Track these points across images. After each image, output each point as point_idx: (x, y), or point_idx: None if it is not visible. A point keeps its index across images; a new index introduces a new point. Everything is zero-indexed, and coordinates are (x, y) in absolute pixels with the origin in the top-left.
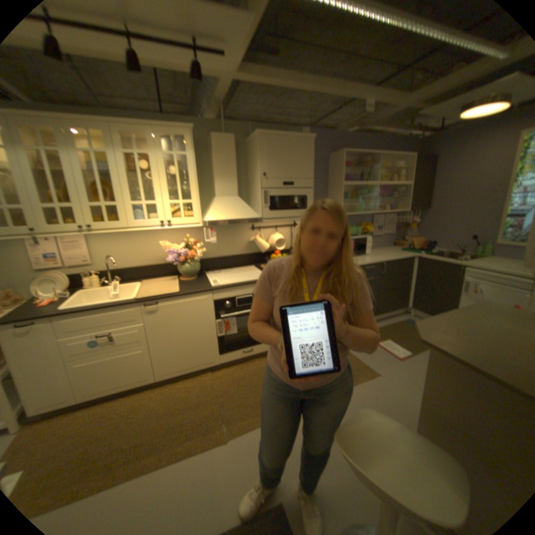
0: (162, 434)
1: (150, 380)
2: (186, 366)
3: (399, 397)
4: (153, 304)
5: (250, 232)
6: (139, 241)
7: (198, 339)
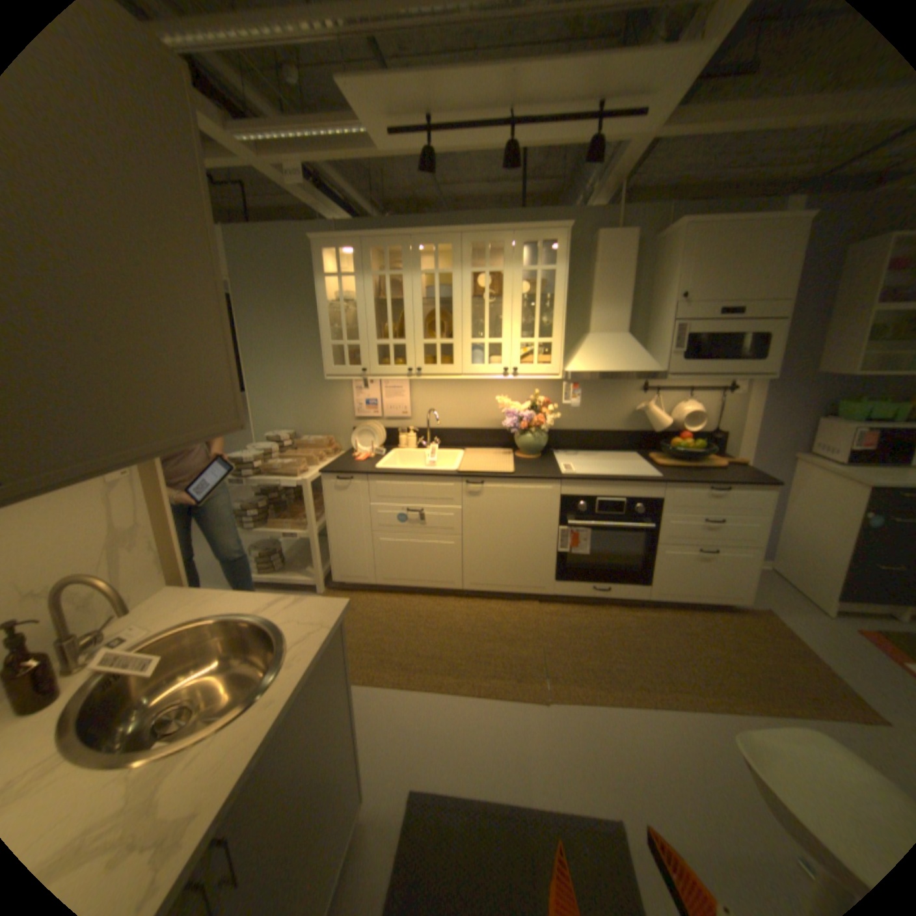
0: (466, 658)
1: (457, 586)
2: (505, 582)
3: None
4: (478, 484)
5: (641, 395)
6: (470, 395)
7: (528, 549)
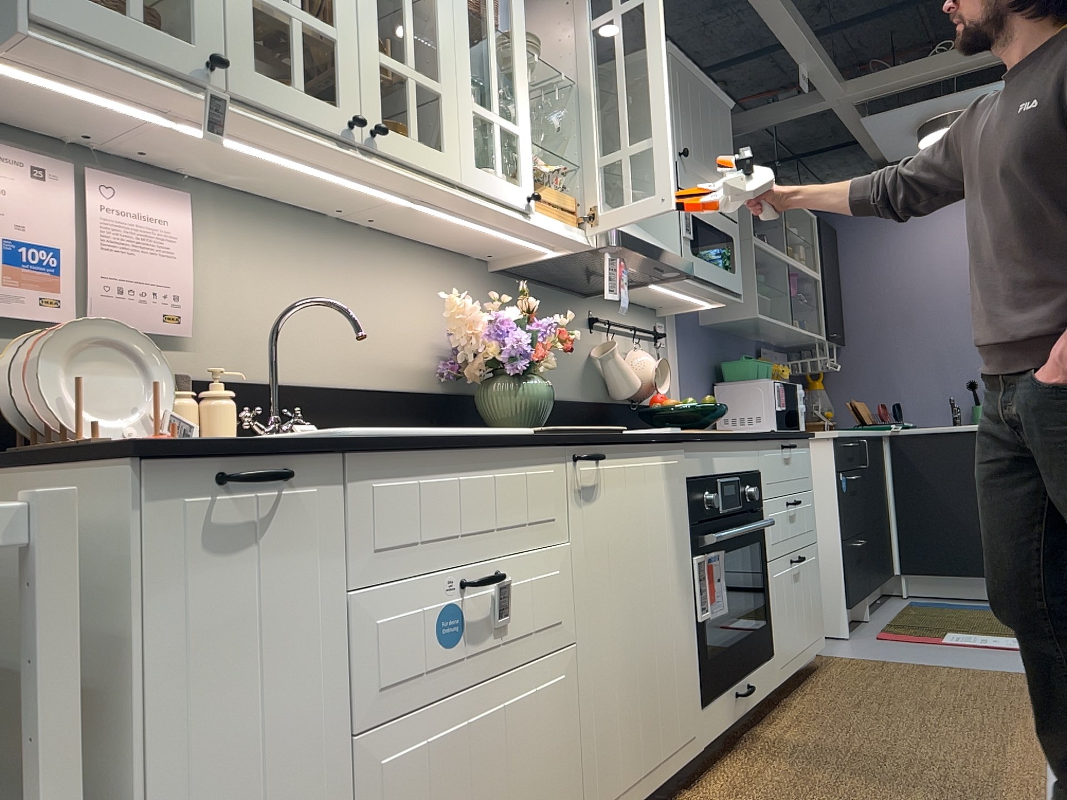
0: None
1: None
2: (649, 760)
3: None
4: (602, 457)
5: (590, 335)
6: (349, 289)
7: (669, 635)
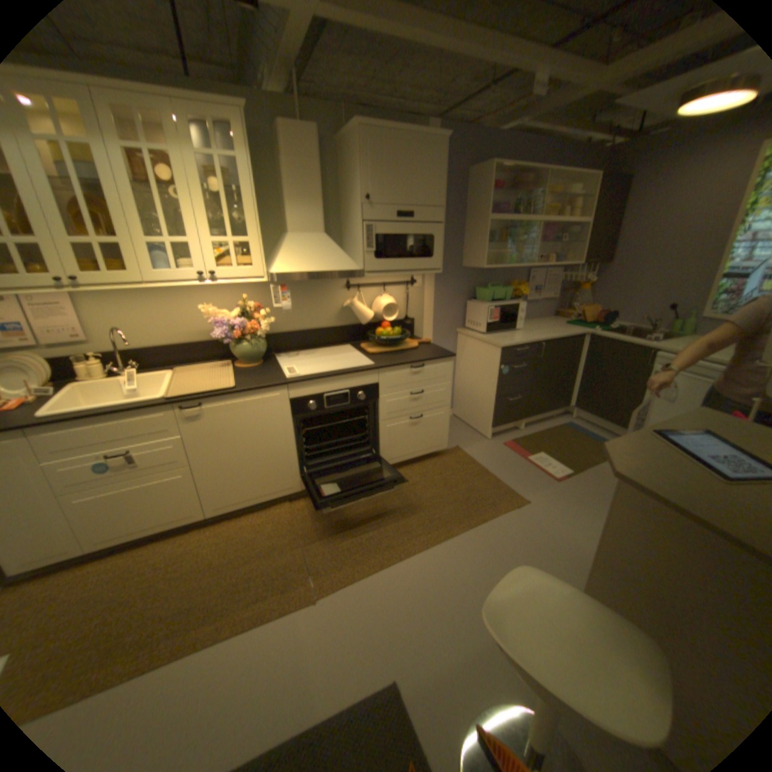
0: (221, 594)
1: (198, 518)
2: (251, 496)
3: (555, 534)
4: (195, 407)
5: (345, 293)
6: (166, 306)
7: (268, 458)
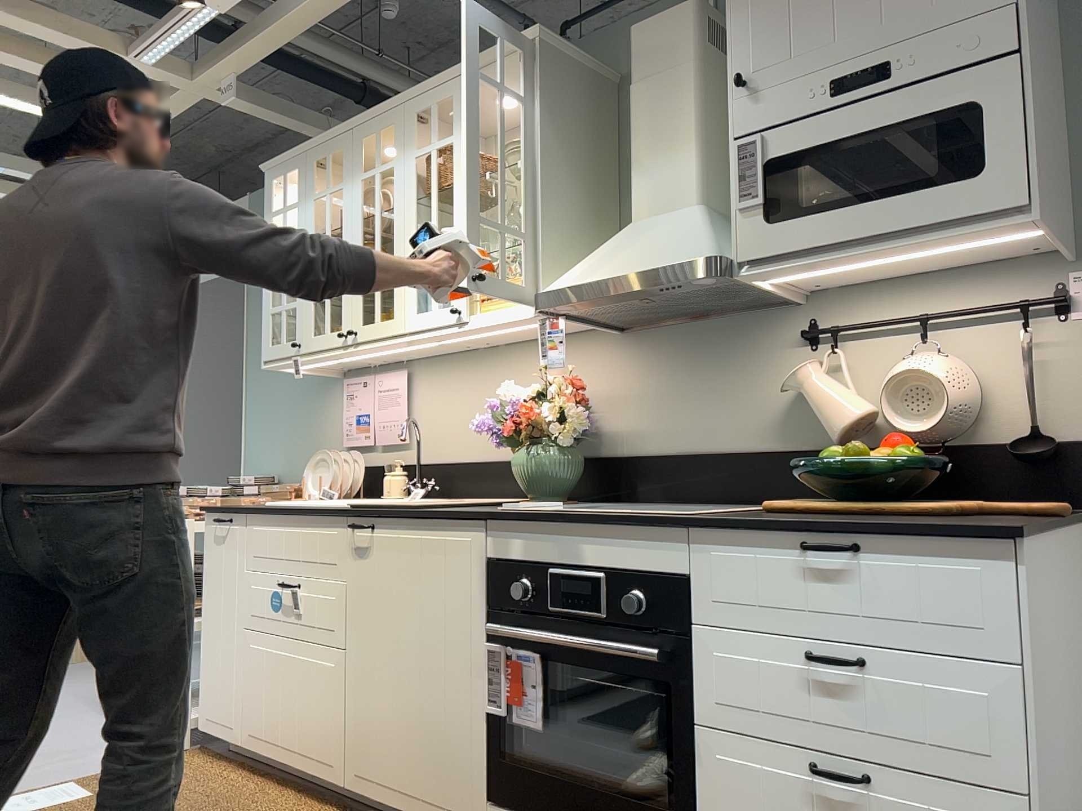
0: None
1: (336, 776)
2: (404, 783)
3: None
4: (359, 527)
5: (804, 356)
6: (489, 392)
7: (438, 698)
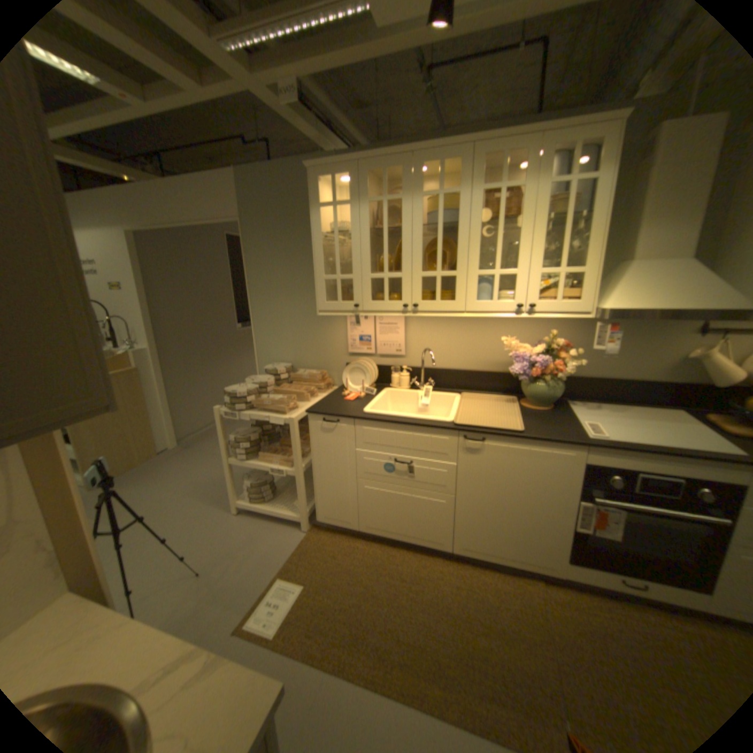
0: (455, 656)
1: (446, 548)
2: (504, 554)
3: None
4: (478, 440)
5: (696, 339)
6: (470, 333)
7: (537, 522)
